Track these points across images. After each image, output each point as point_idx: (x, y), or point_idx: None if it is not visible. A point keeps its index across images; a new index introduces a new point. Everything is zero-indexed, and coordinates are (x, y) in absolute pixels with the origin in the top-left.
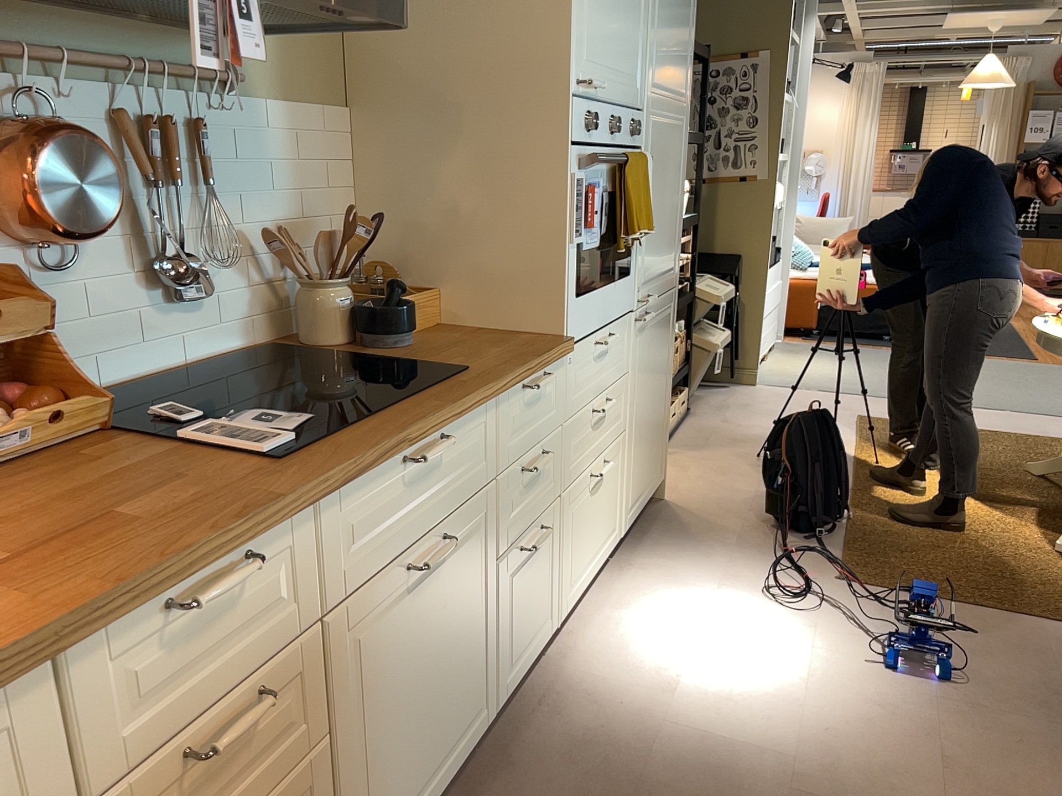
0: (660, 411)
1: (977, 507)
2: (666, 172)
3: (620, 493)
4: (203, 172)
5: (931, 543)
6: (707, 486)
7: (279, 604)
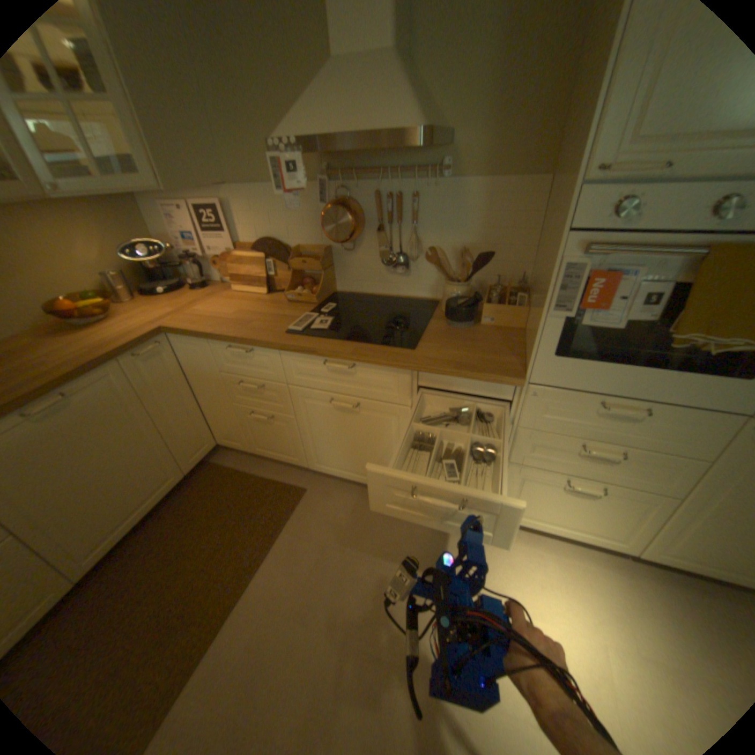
0: None
1: None
2: None
3: (646, 531)
4: (415, 216)
5: None
6: None
7: (268, 369)
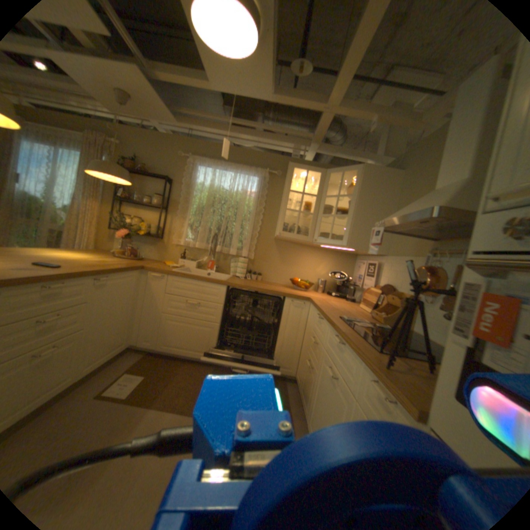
0: None
1: None
2: None
3: None
4: None
5: None
6: None
7: (322, 335)
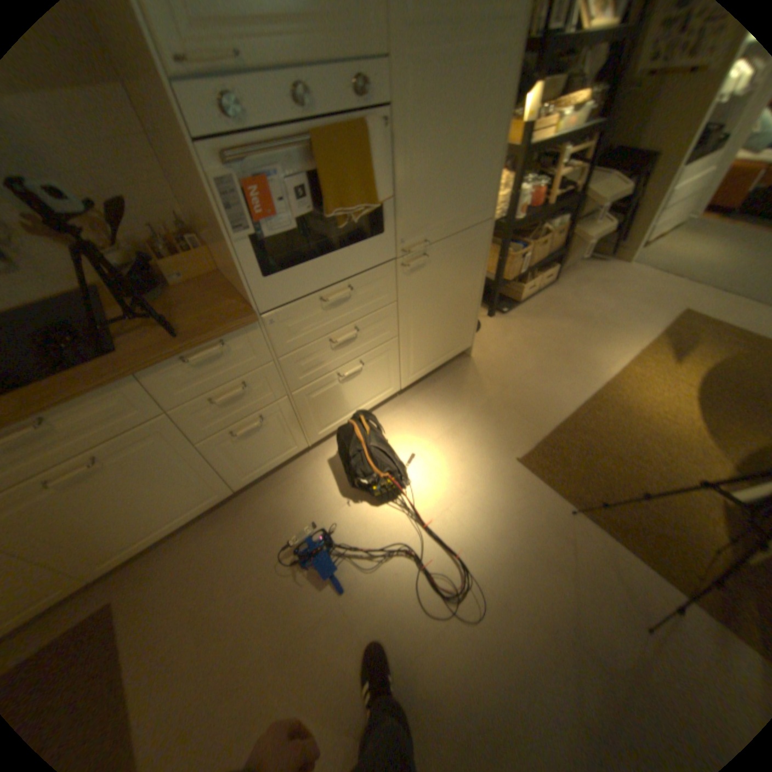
0: (461, 314)
1: (707, 434)
2: (462, 116)
3: (395, 372)
4: None
5: (624, 456)
6: (508, 355)
7: None
